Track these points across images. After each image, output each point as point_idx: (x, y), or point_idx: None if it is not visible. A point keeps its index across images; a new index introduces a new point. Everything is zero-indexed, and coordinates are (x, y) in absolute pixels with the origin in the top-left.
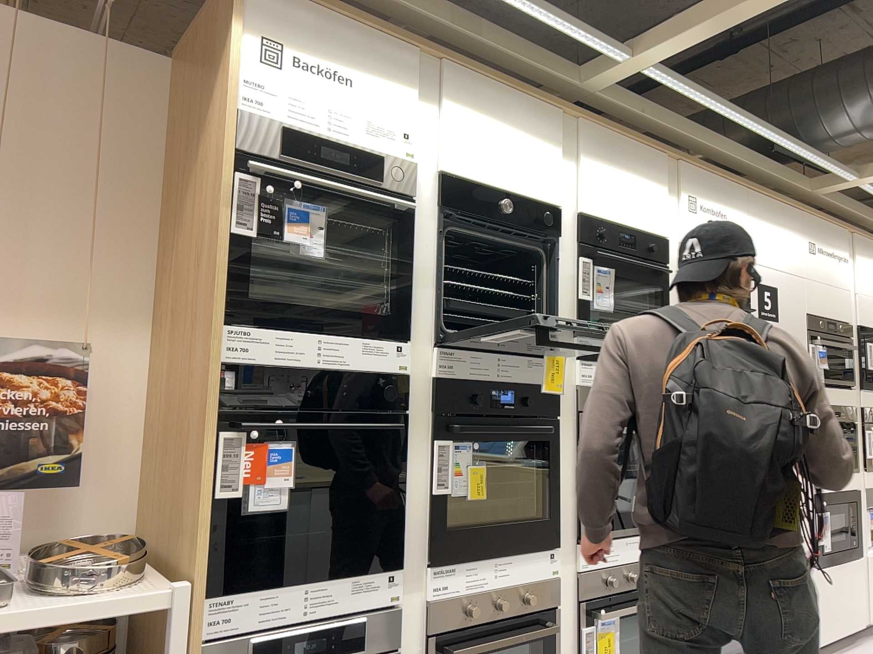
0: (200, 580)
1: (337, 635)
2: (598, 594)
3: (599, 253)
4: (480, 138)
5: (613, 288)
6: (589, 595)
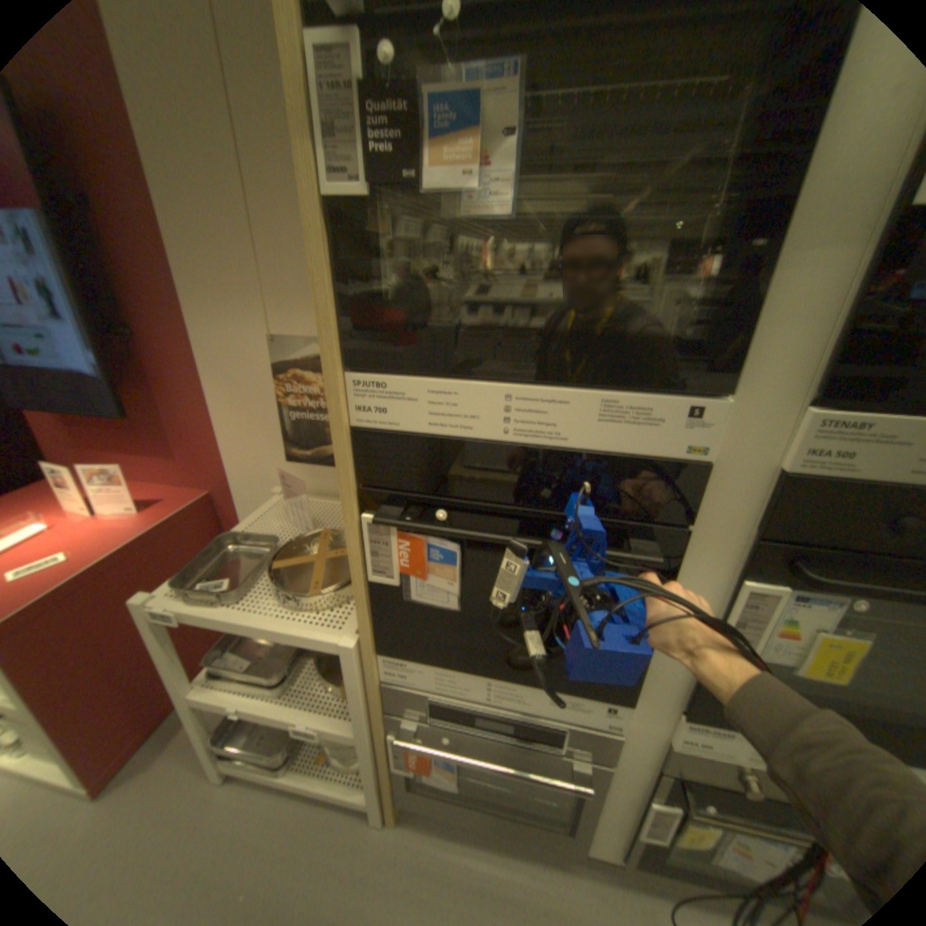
0: (368, 644)
1: (529, 731)
2: None
3: None
4: None
5: None
6: None
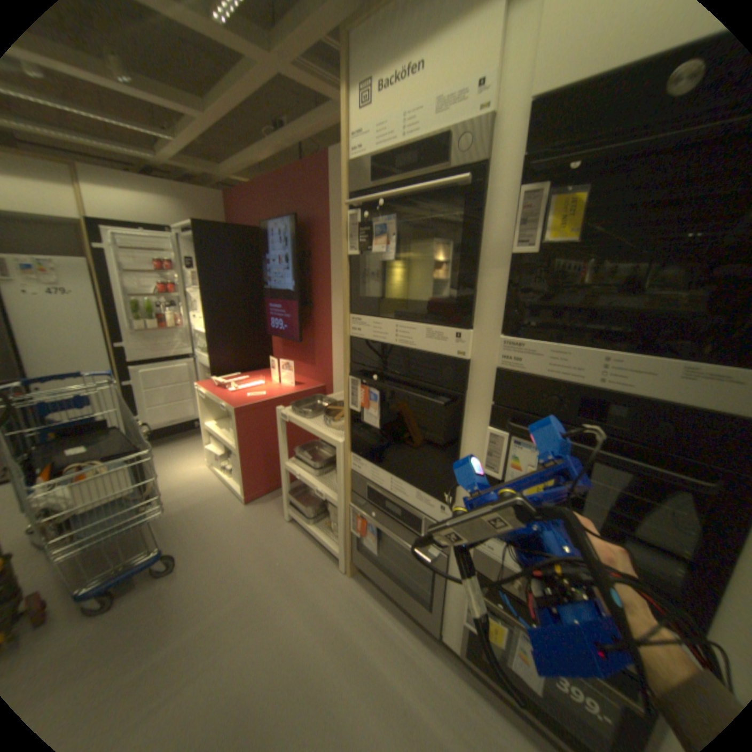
0: (348, 444)
1: (407, 515)
2: None
3: None
4: None
5: None
6: None
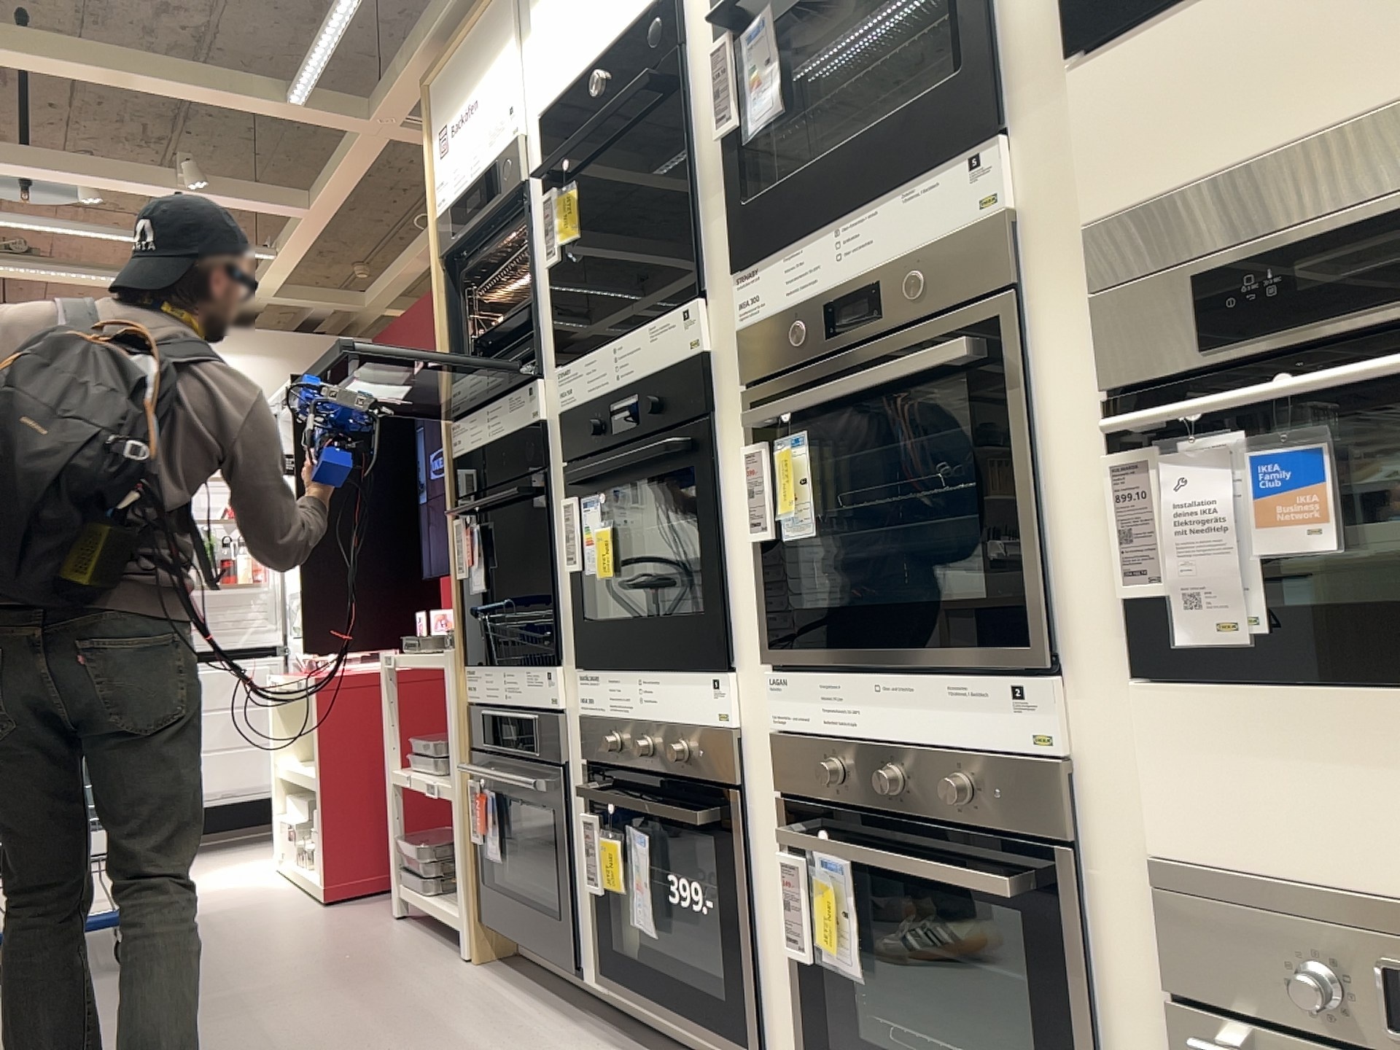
0: (458, 649)
1: (521, 728)
2: (816, 796)
3: (710, 14)
4: (561, 18)
5: (772, 54)
6: (793, 790)
